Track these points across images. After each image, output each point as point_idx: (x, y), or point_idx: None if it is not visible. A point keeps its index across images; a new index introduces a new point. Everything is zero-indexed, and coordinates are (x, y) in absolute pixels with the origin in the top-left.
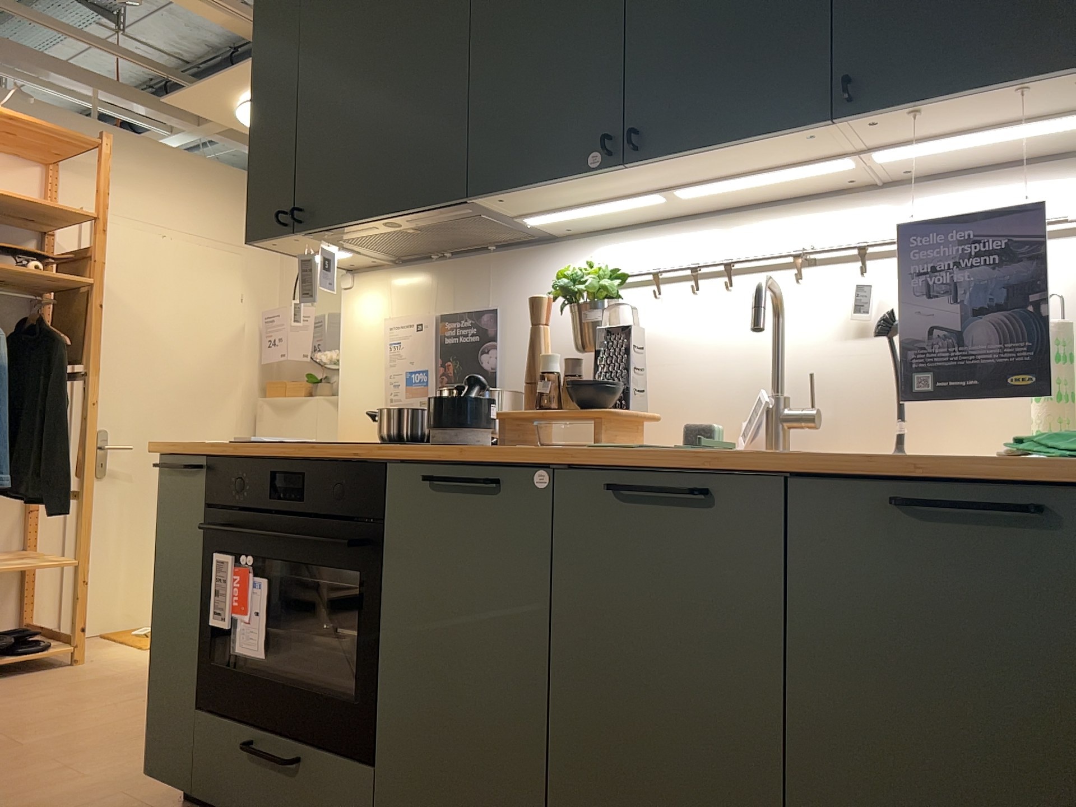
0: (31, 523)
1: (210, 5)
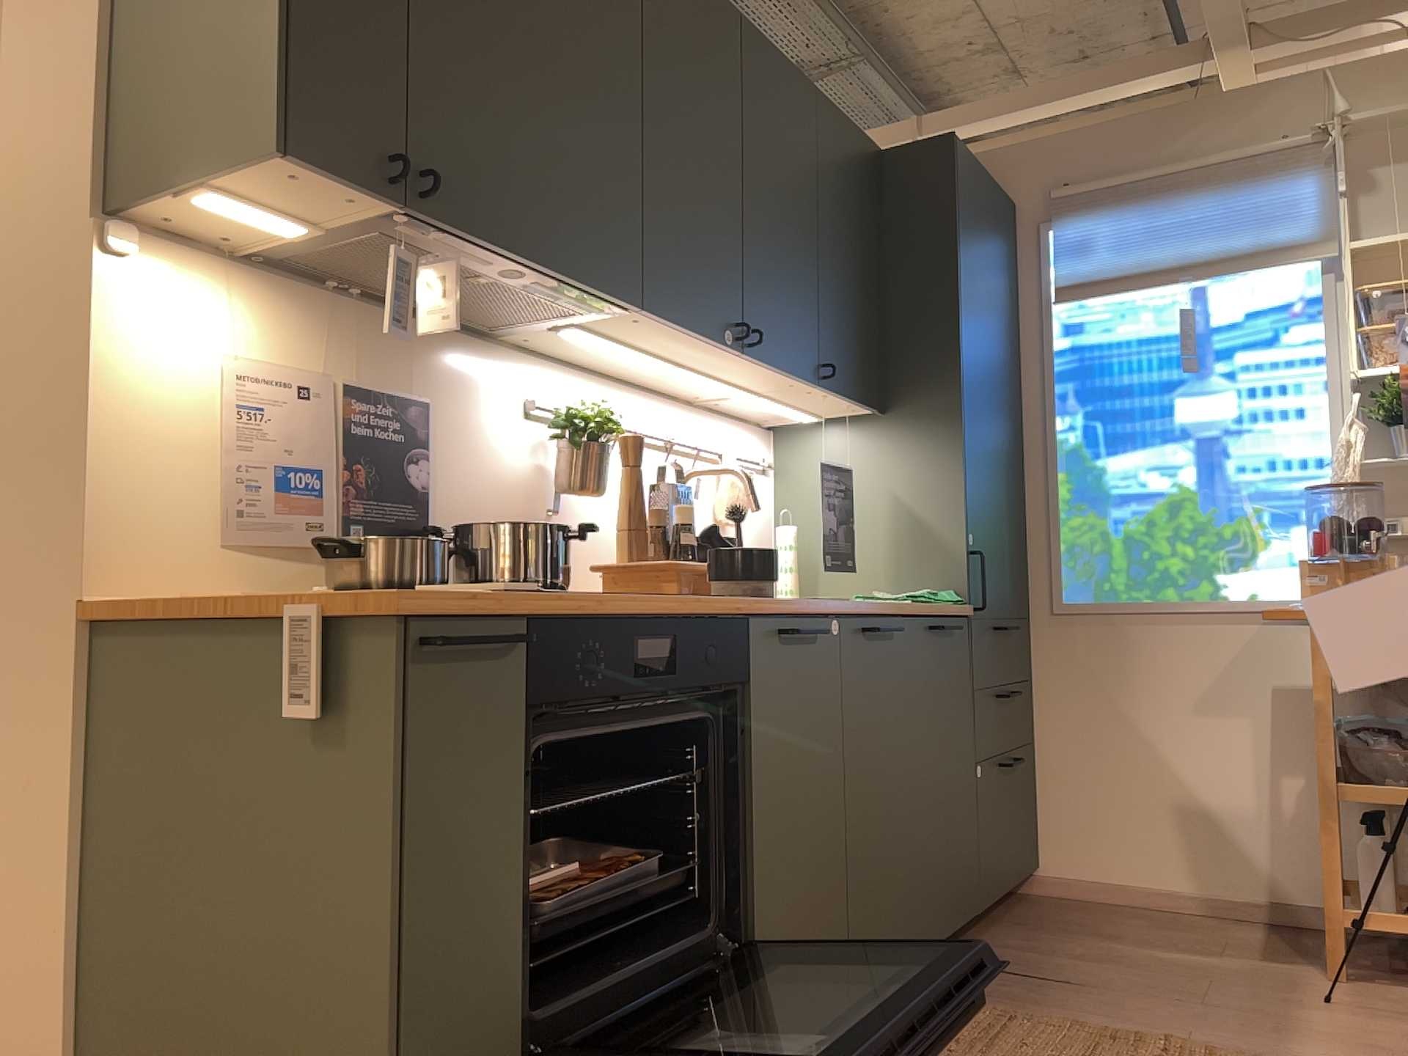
0: None
1: None
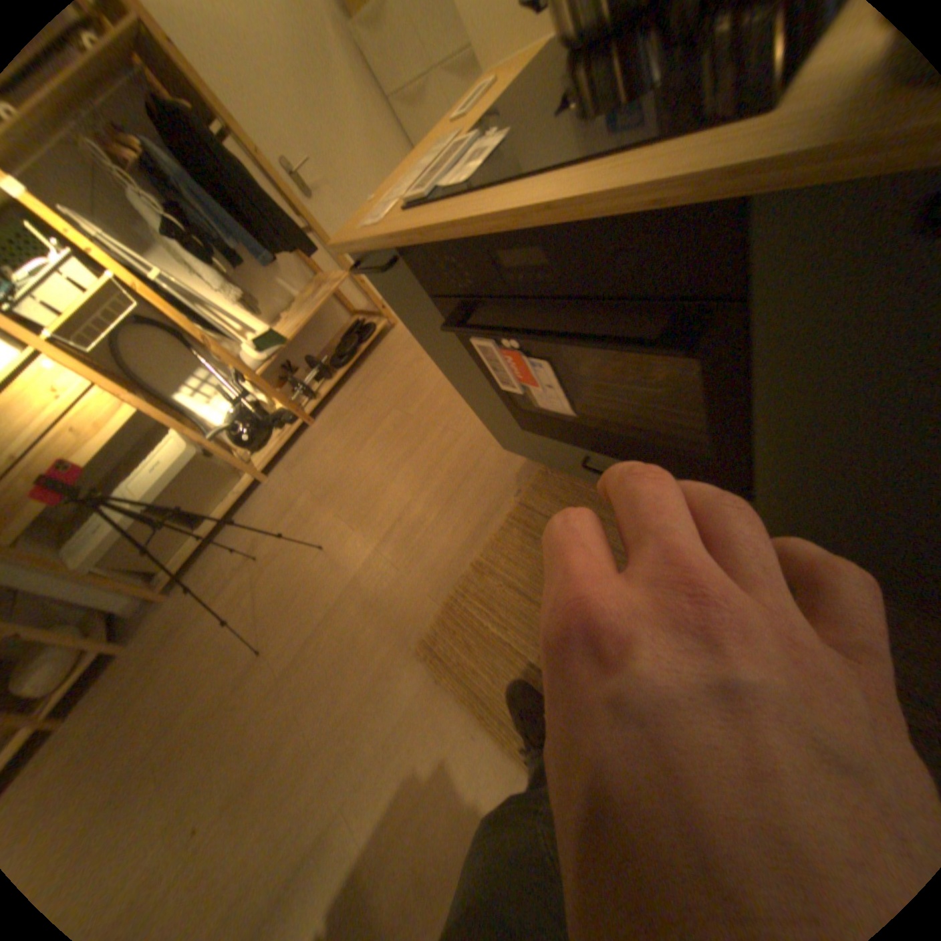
0: (303, 256)
1: None
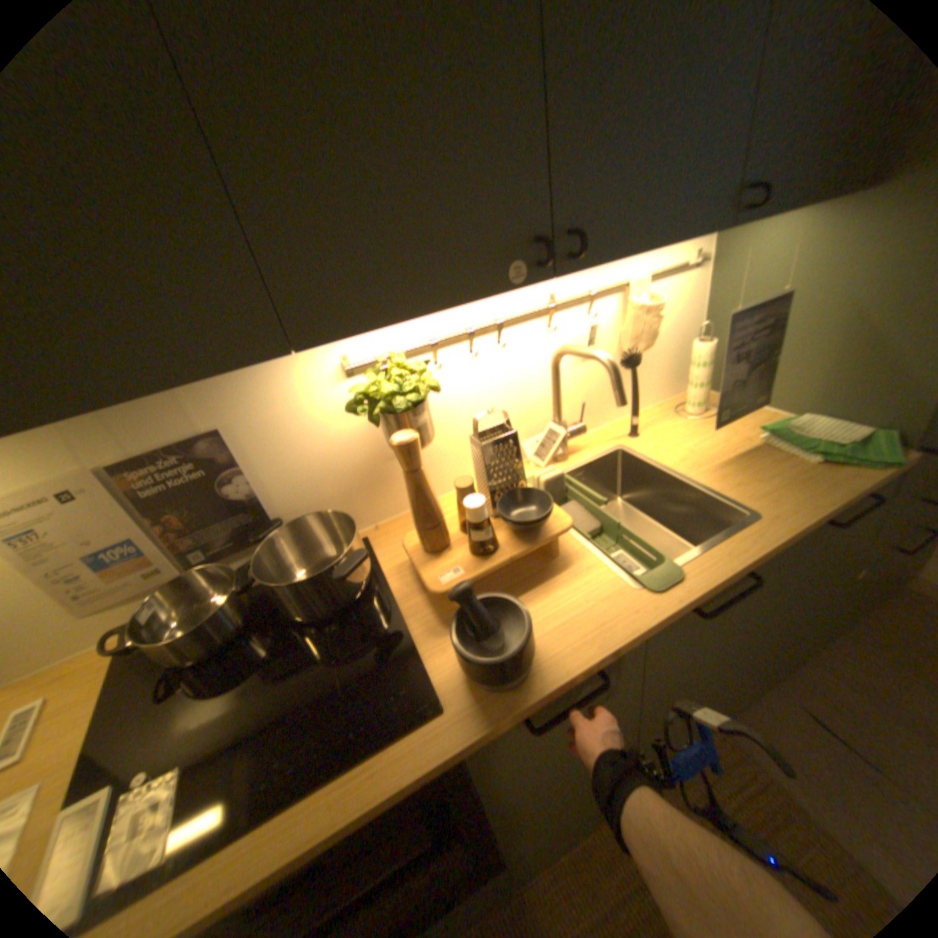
0: None
1: None
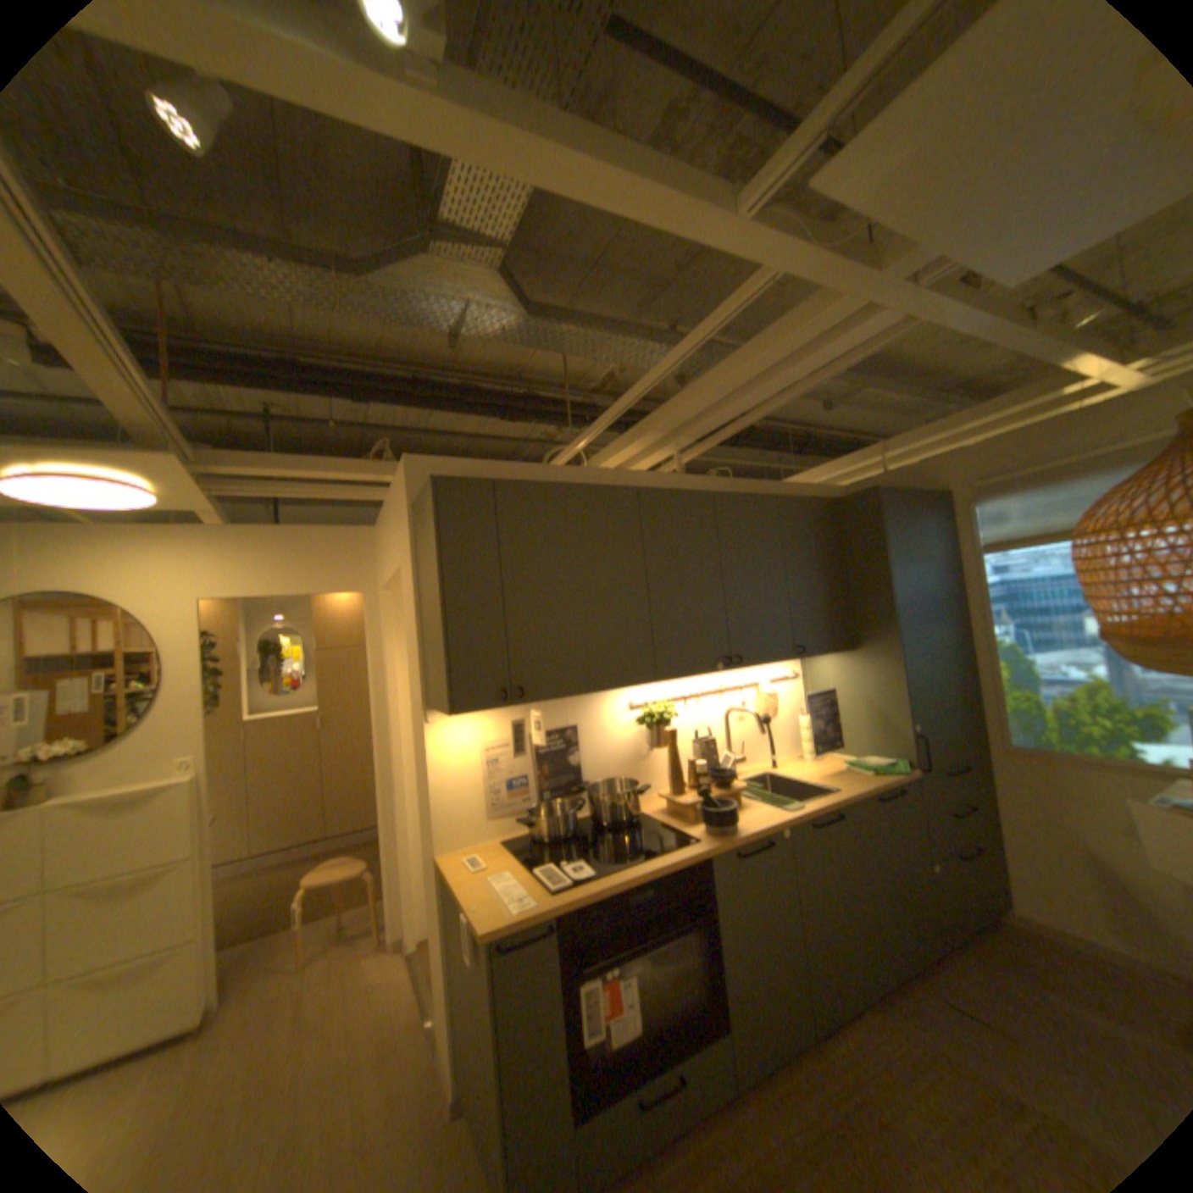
0: None
1: (136, 393)
